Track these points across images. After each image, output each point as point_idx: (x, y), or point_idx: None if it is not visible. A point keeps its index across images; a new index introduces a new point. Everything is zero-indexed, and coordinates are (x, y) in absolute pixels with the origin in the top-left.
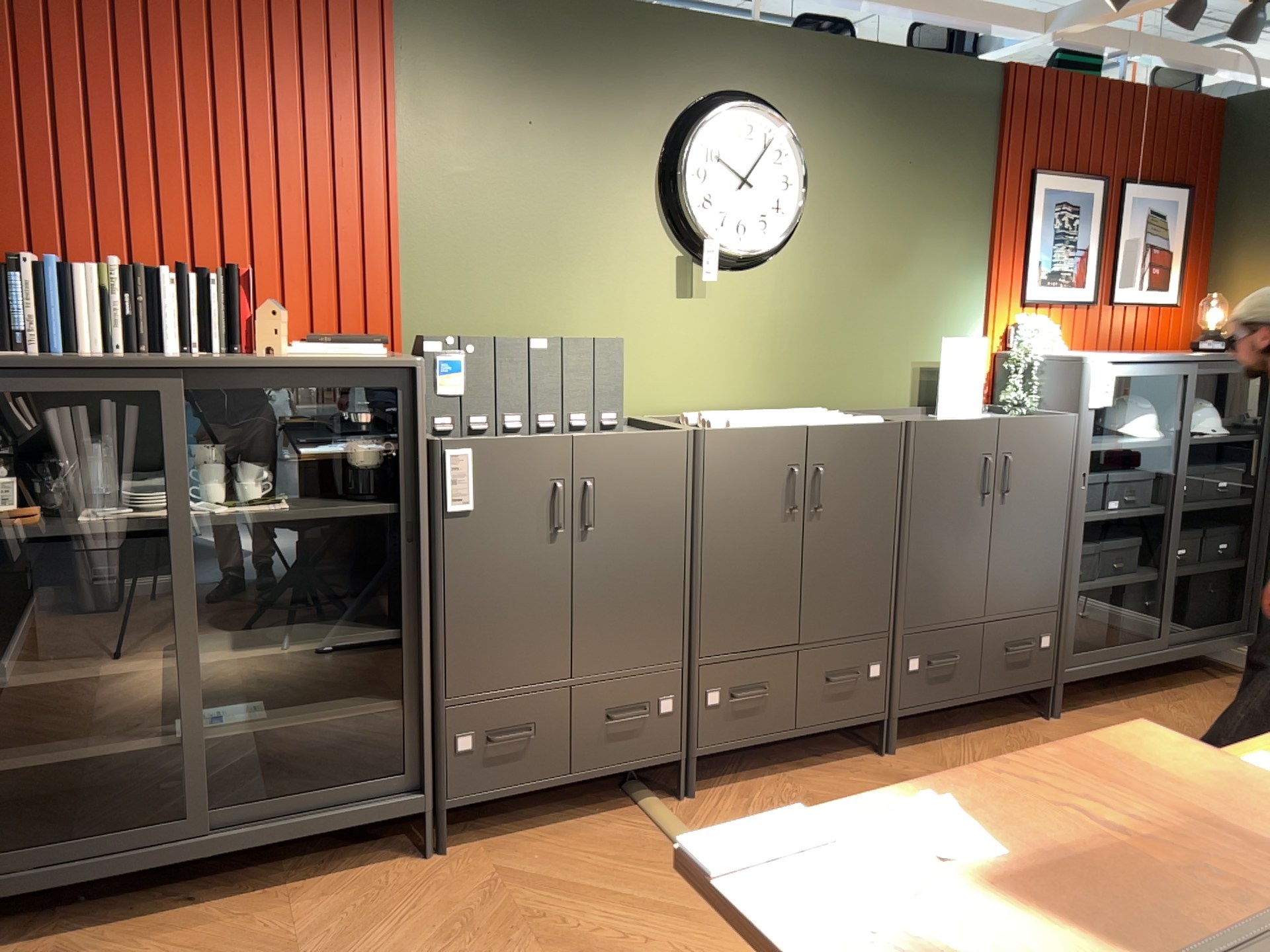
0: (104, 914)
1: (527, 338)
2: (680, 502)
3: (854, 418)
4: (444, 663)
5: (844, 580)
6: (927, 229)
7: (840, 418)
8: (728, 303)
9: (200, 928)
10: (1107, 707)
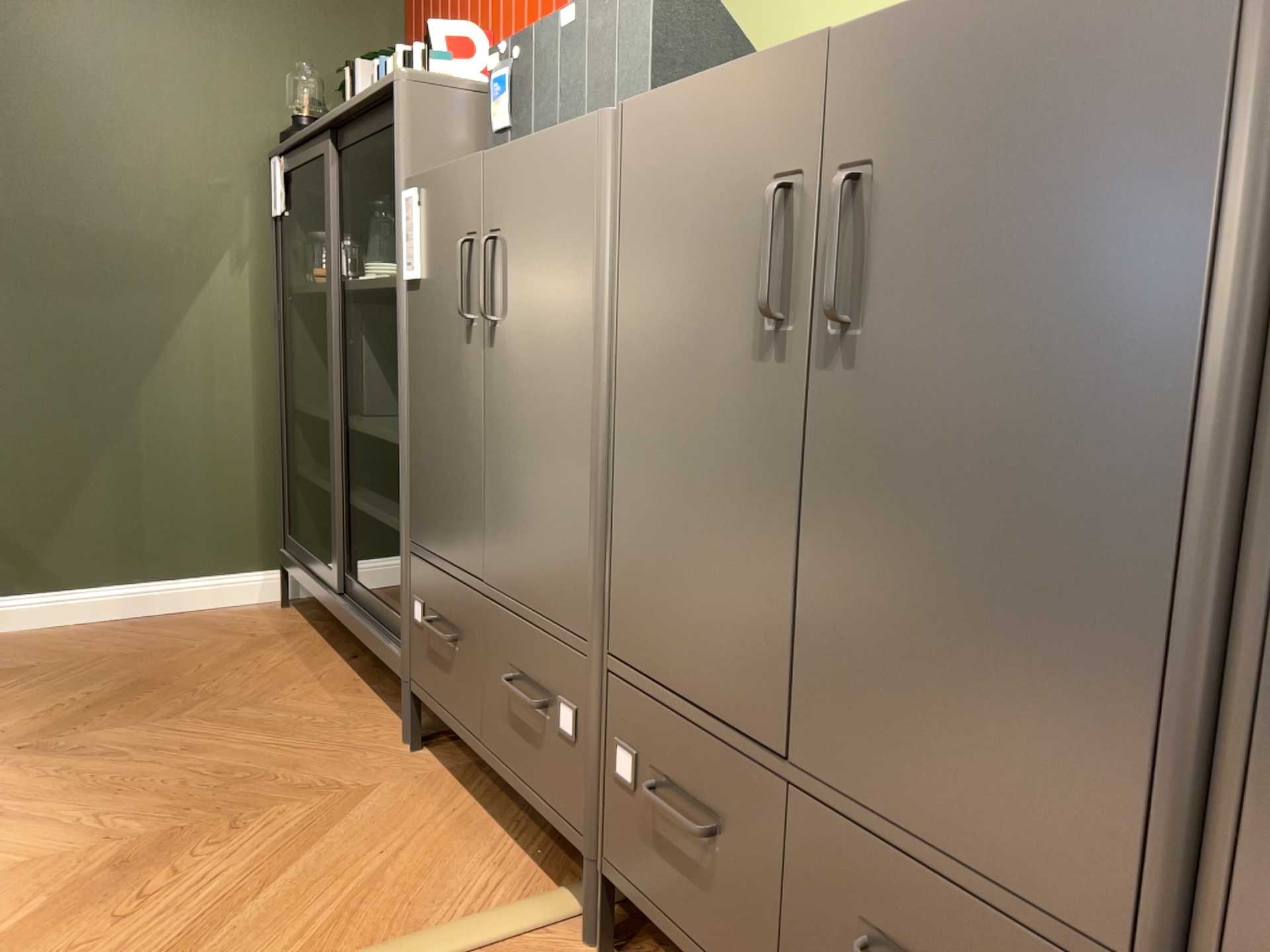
0: (337, 637)
1: (559, 18)
2: (586, 282)
3: None
4: (408, 491)
5: (929, 612)
6: None
7: None
8: None
9: (300, 668)
10: None
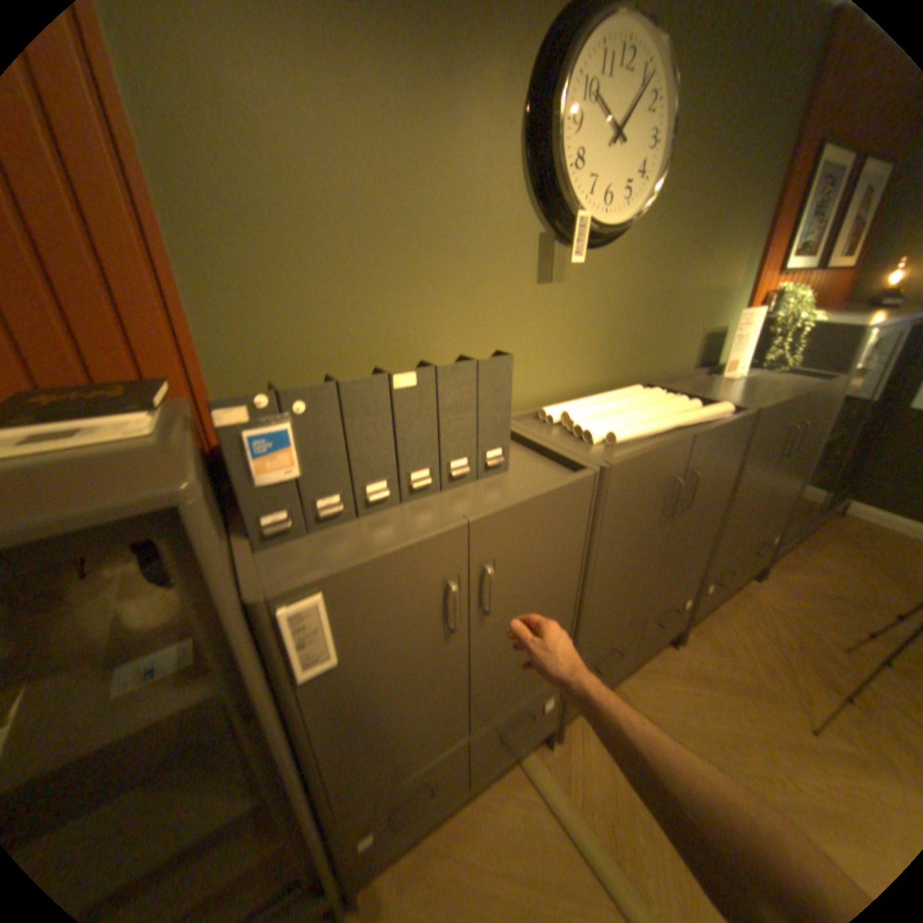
0: None
1: (388, 375)
2: (579, 546)
3: (711, 408)
4: (330, 803)
5: (686, 554)
6: (739, 199)
7: (702, 411)
8: (581, 286)
9: None
10: (785, 562)
